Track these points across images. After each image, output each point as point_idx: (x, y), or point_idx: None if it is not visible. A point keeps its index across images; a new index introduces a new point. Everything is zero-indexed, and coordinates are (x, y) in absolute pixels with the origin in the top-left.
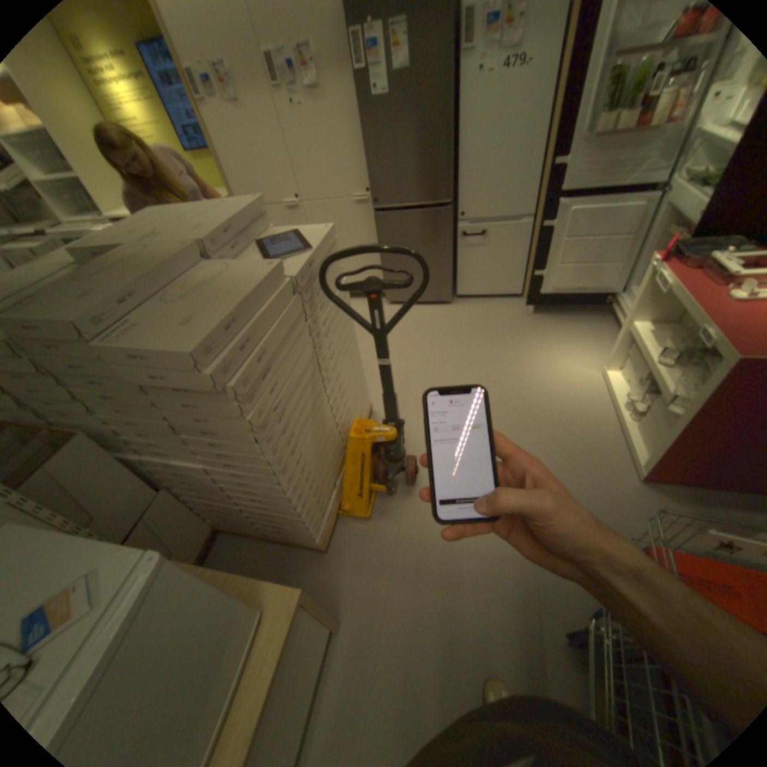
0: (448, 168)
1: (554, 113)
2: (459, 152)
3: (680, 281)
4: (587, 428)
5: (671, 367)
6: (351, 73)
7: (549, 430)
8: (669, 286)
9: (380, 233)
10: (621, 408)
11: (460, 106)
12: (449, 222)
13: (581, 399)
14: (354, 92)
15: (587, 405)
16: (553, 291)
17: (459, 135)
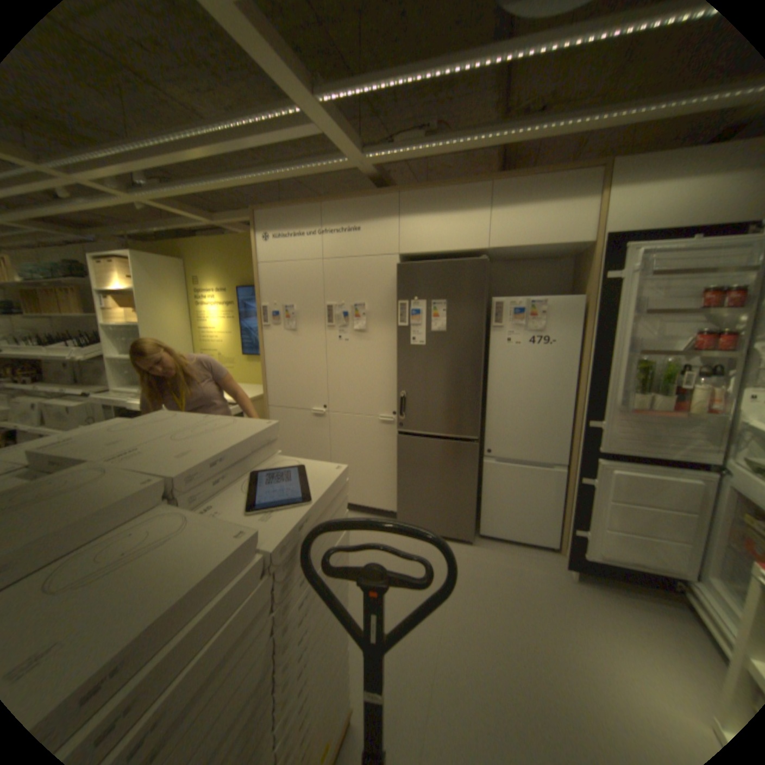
0: (476, 408)
1: (580, 381)
2: (487, 396)
3: None
4: None
5: None
6: (395, 326)
7: None
8: None
9: (401, 454)
10: None
11: (489, 362)
12: (475, 457)
13: None
14: (396, 339)
15: None
16: (604, 560)
17: (487, 383)
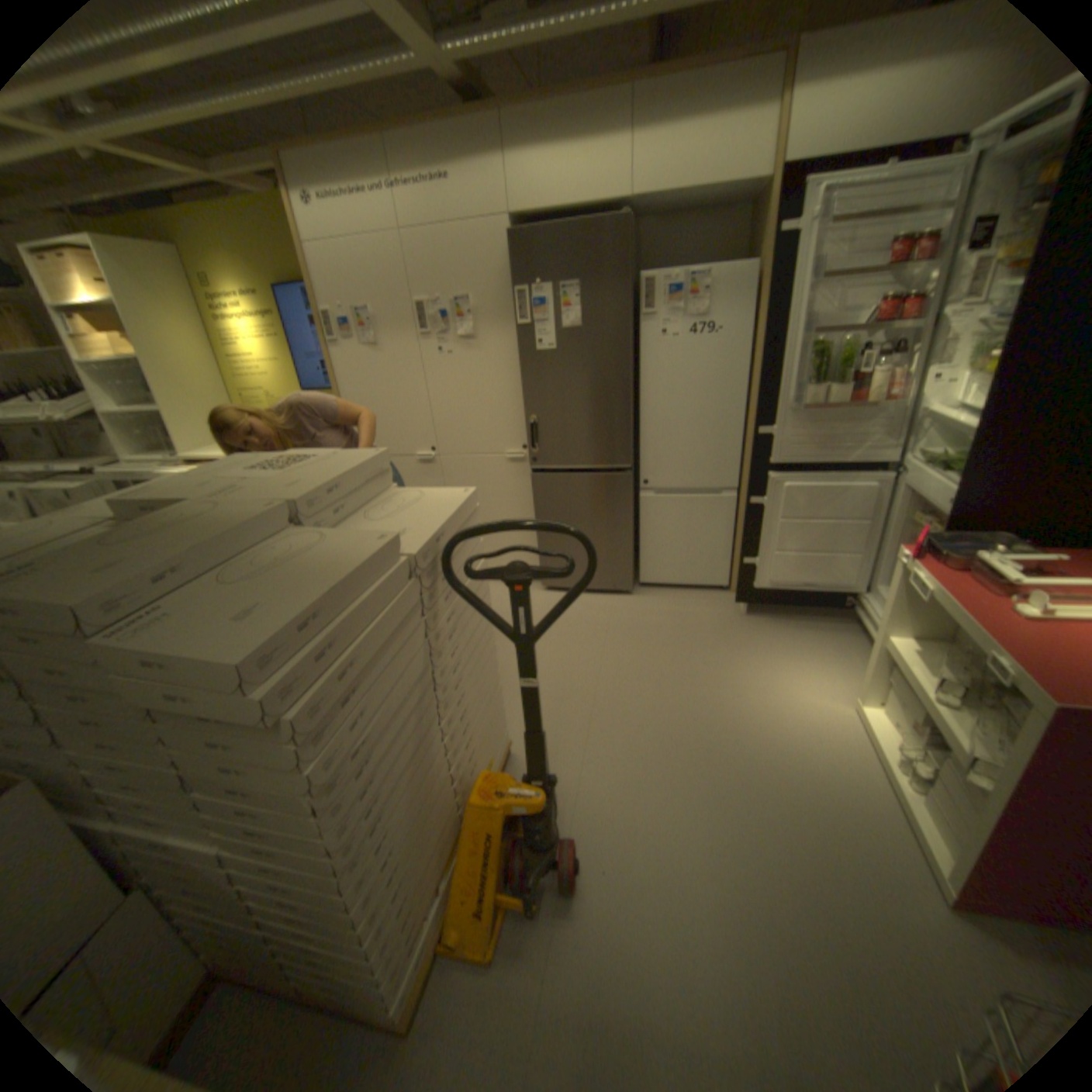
0: (626, 429)
1: (752, 380)
2: (640, 413)
3: (944, 586)
4: (847, 802)
5: (957, 709)
6: (514, 326)
7: (787, 803)
8: (929, 591)
9: (538, 498)
10: (893, 770)
11: (640, 365)
12: (628, 491)
13: (831, 751)
14: (516, 345)
15: (840, 761)
16: (772, 585)
17: (640, 394)
